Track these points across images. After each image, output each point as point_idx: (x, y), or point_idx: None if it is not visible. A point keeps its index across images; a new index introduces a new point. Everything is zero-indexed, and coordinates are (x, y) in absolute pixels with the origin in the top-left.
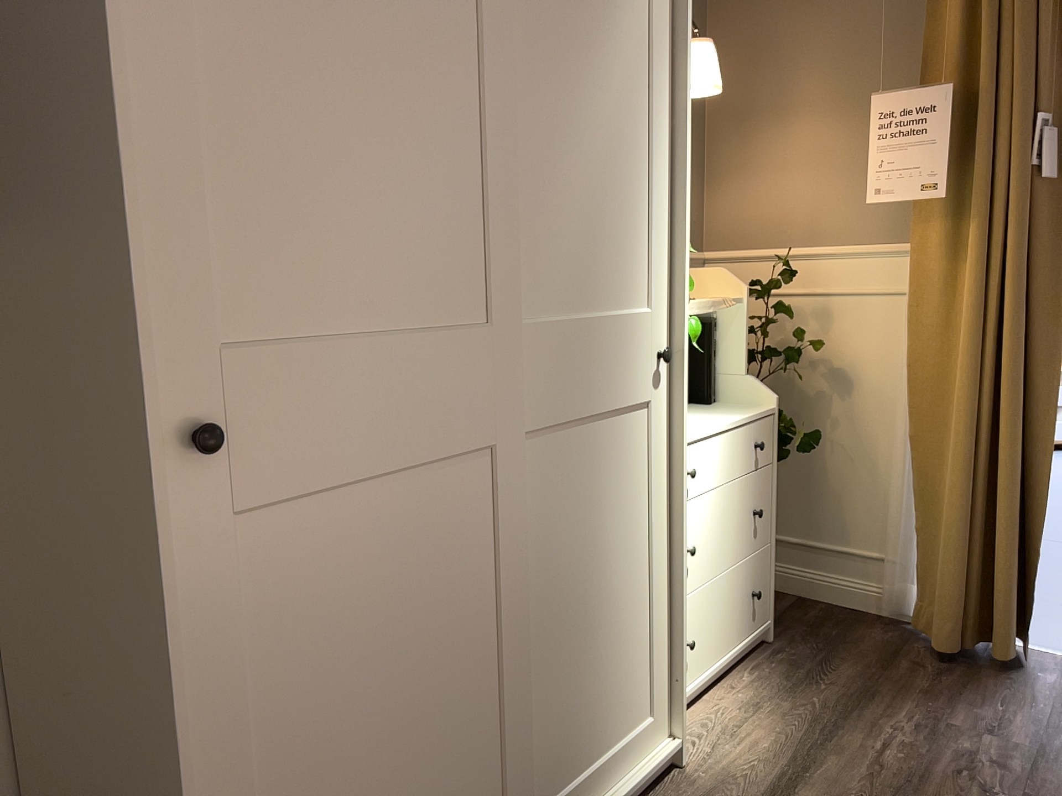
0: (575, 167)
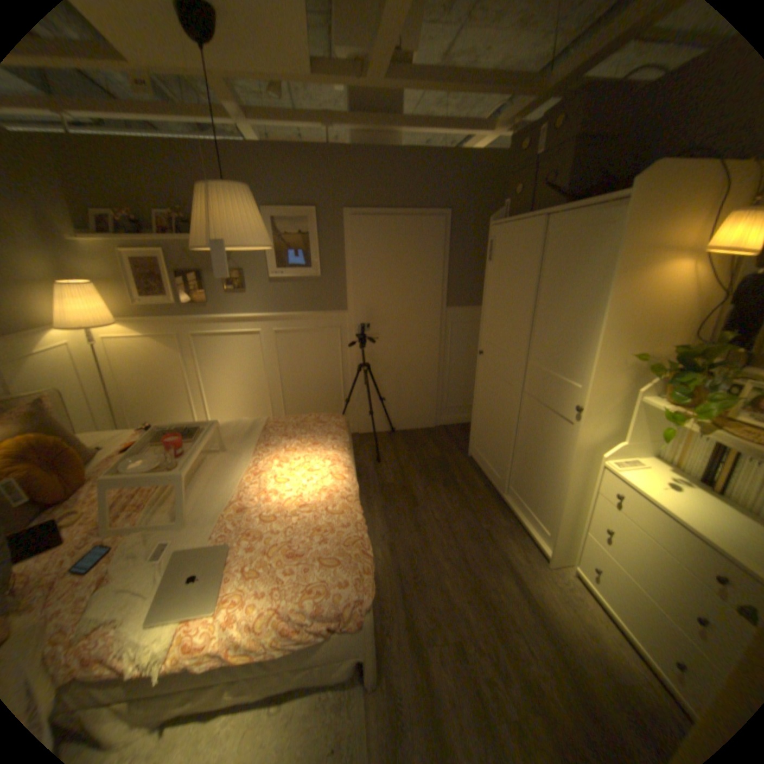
0: (556, 324)
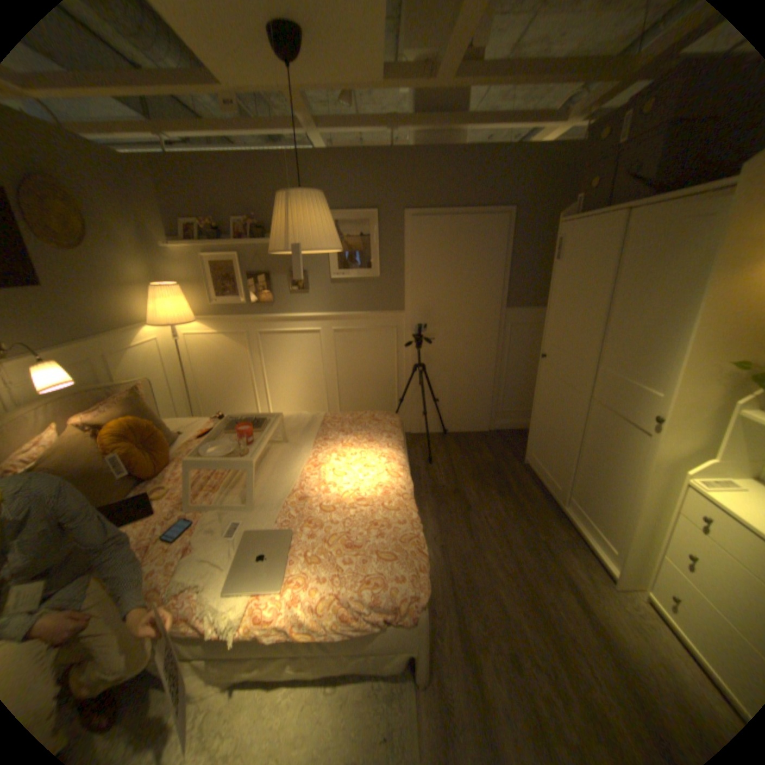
0: (635, 326)
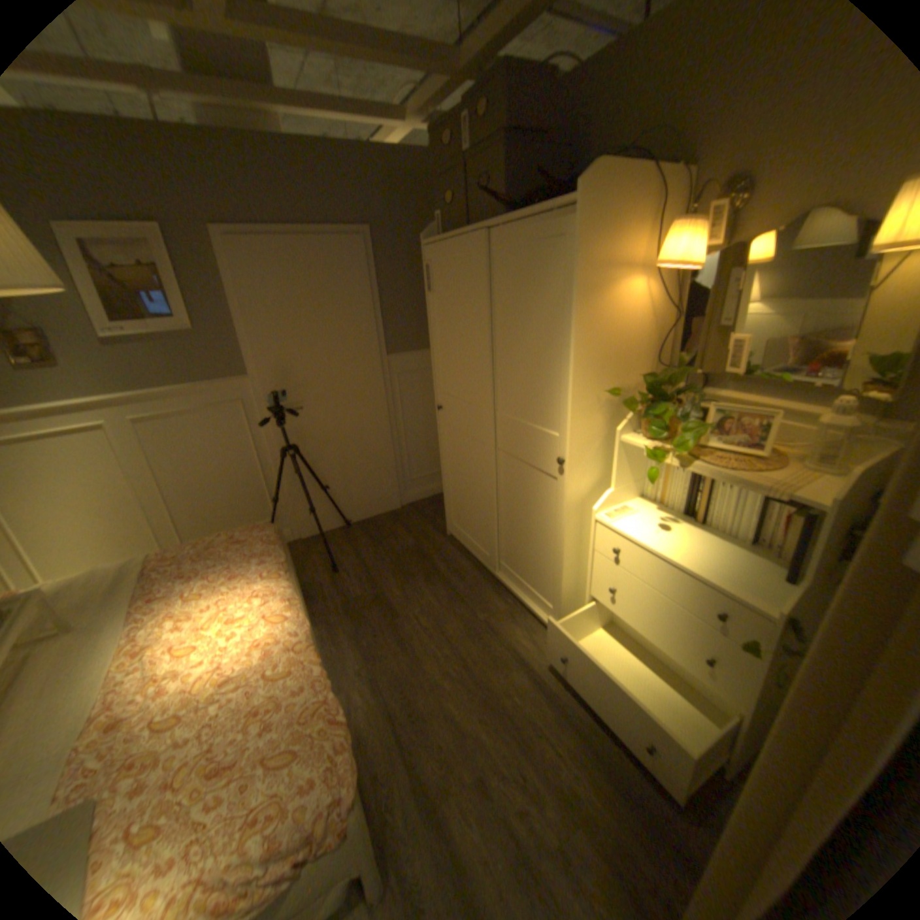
0: (519, 364)
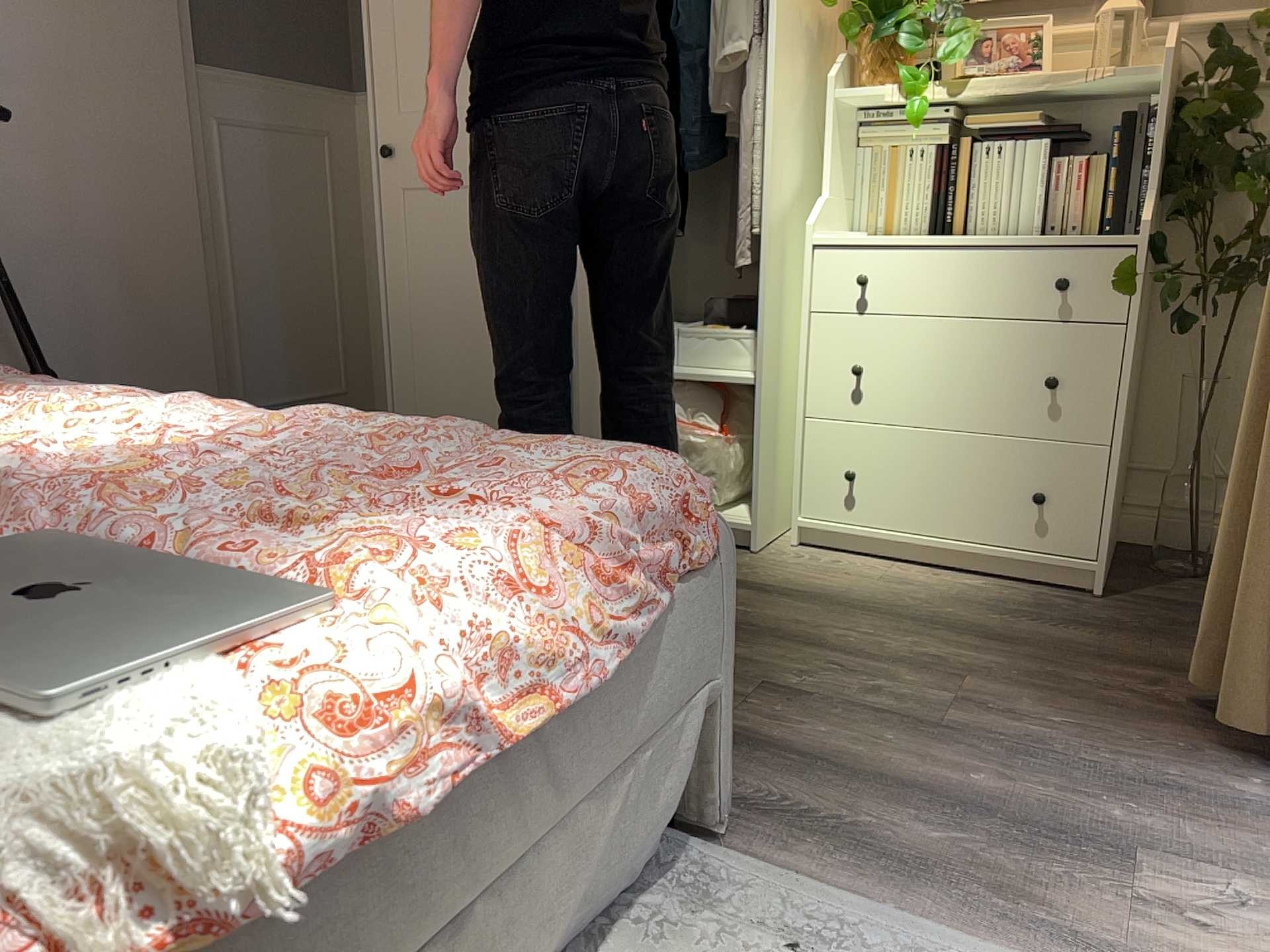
0: None
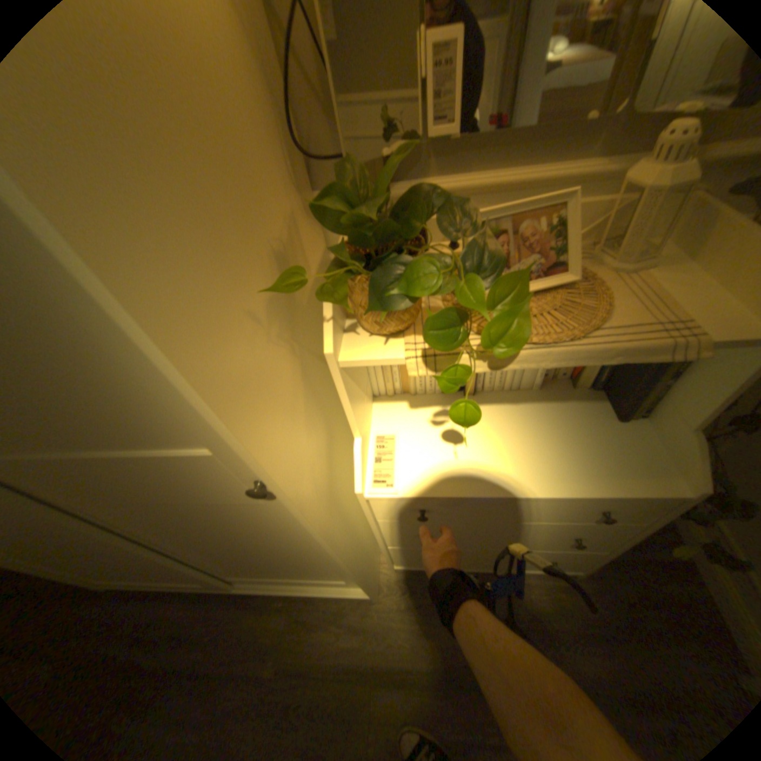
0: None
